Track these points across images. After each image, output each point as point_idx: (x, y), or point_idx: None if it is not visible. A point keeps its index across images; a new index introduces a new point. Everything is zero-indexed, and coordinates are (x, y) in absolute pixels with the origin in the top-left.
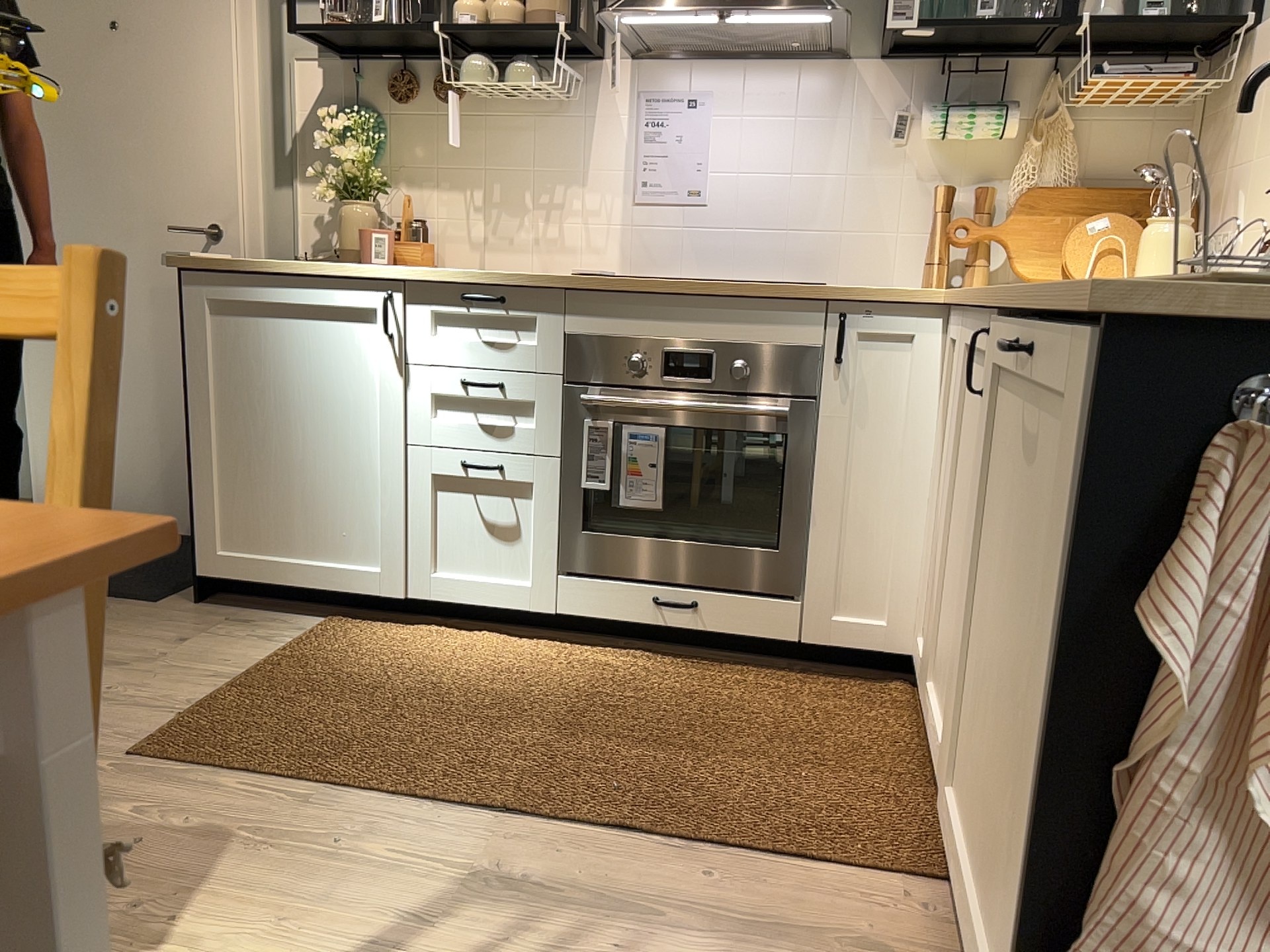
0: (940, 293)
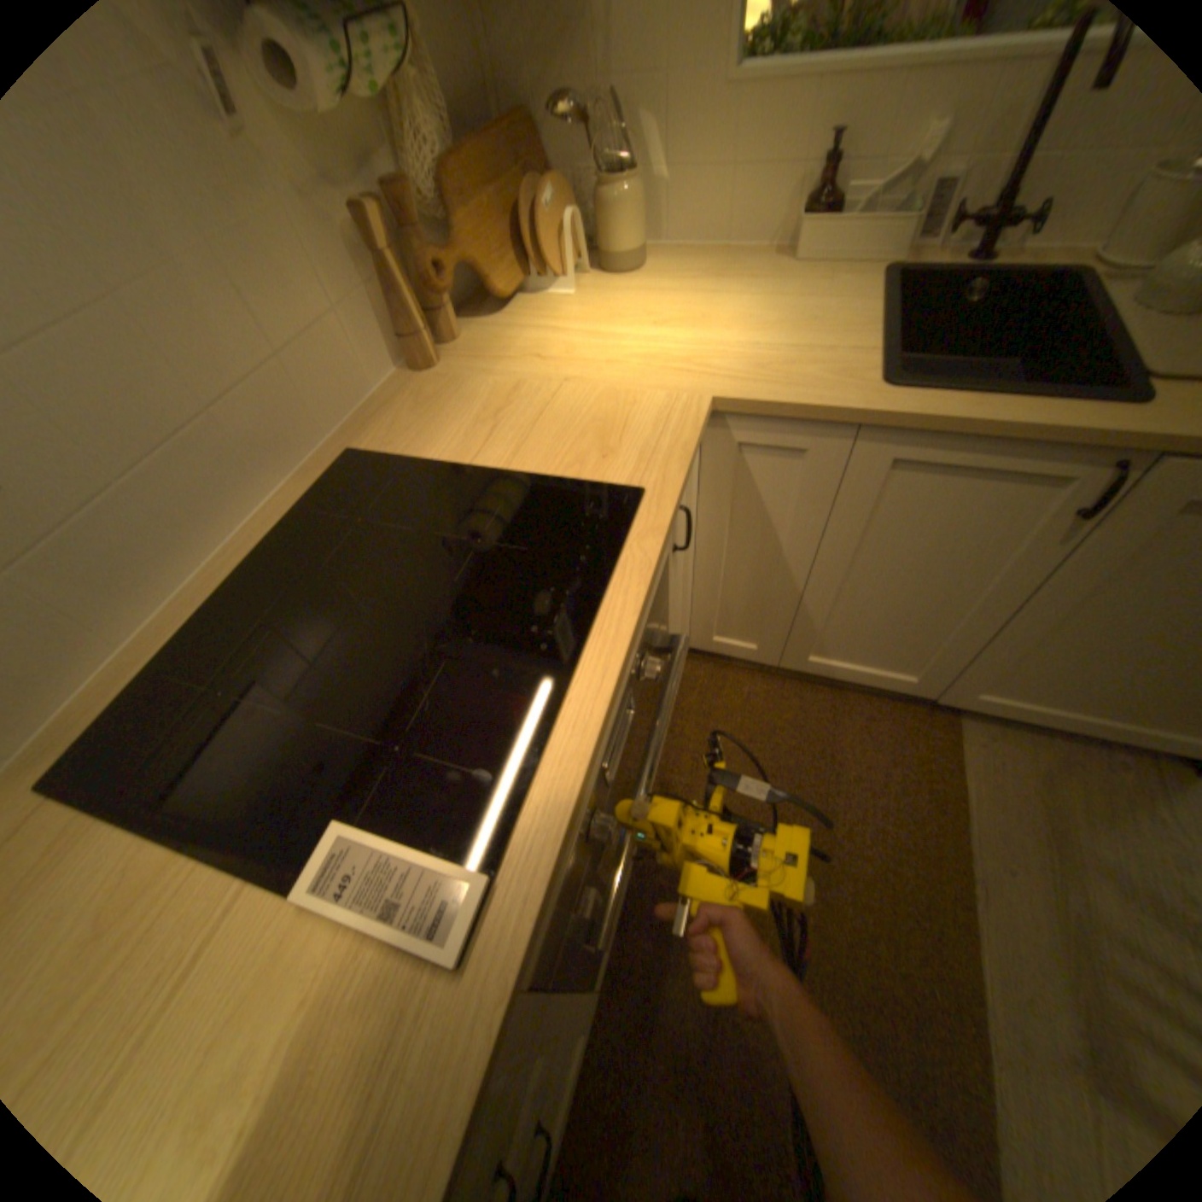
0: (707, 401)
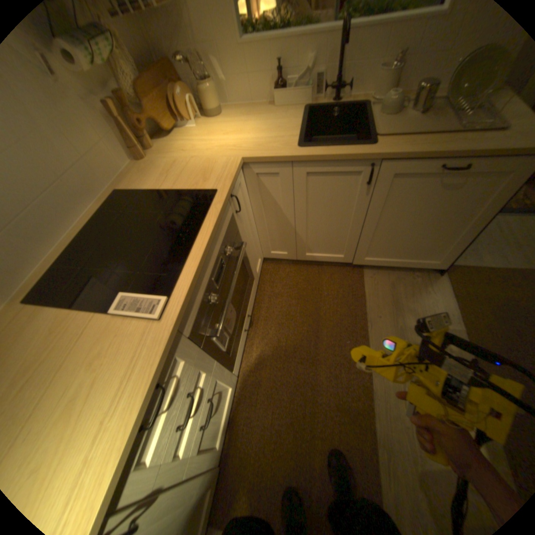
0: (239, 160)
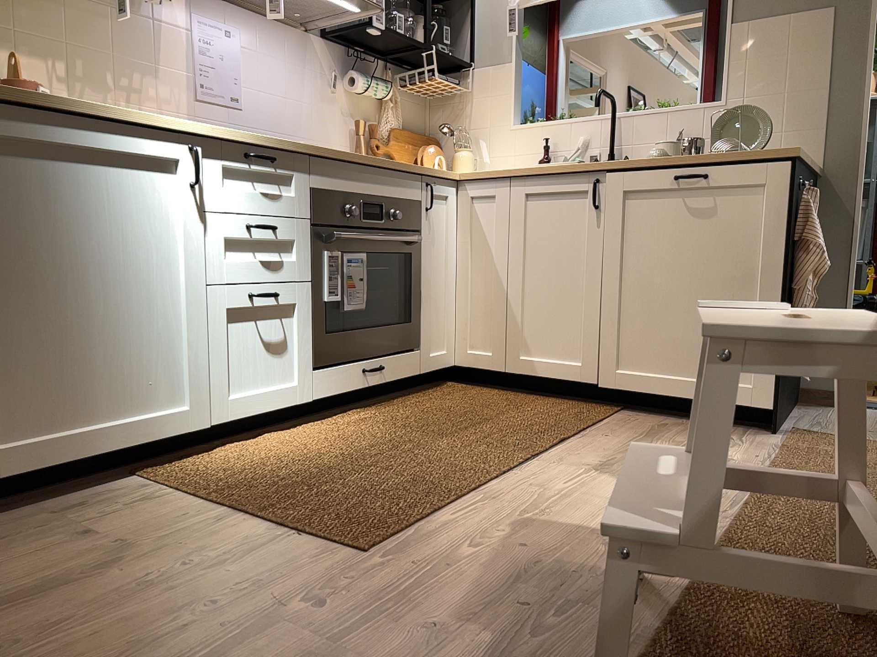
0: (457, 172)
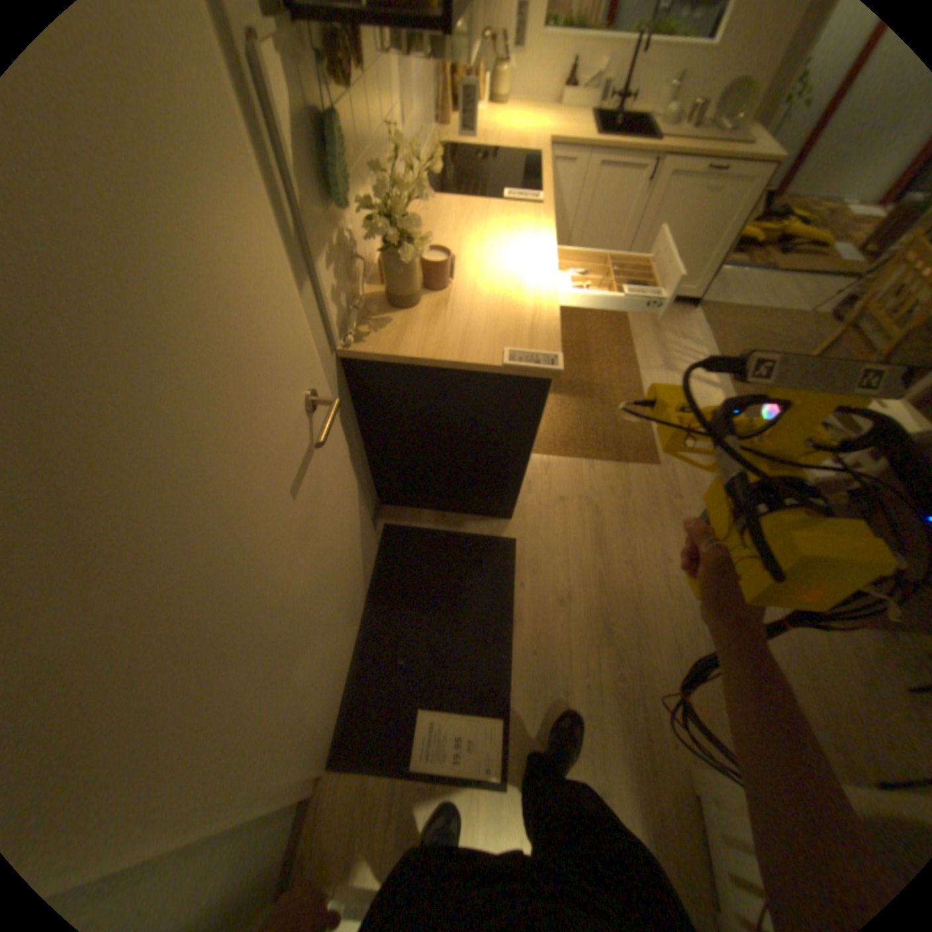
0: (549, 138)
